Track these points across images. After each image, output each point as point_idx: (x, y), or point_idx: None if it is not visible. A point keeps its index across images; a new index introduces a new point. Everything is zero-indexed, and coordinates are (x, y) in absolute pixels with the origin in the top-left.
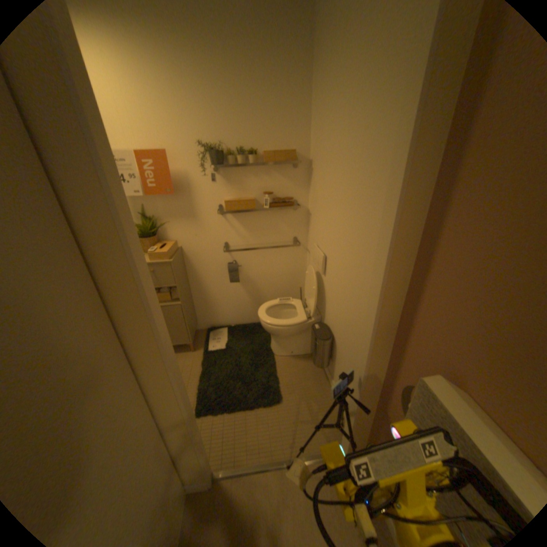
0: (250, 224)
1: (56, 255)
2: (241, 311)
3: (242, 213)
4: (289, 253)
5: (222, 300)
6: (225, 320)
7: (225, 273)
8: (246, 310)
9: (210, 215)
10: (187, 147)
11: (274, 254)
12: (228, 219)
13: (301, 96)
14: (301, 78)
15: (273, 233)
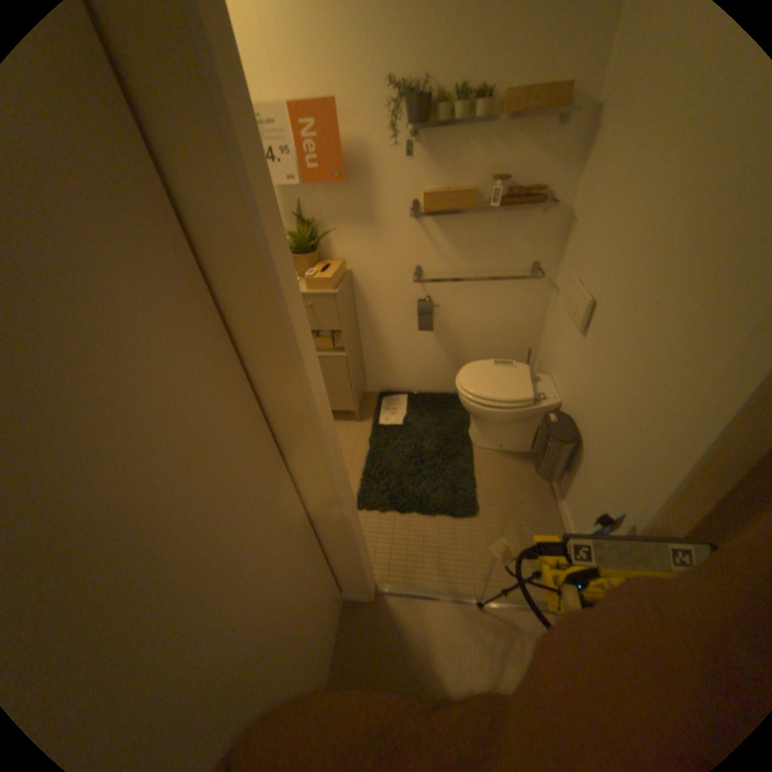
0: (462, 236)
1: (177, 284)
2: (430, 374)
3: (450, 216)
4: (522, 289)
5: (405, 356)
6: (406, 385)
7: (413, 315)
8: (438, 374)
9: (398, 218)
10: (370, 92)
11: (495, 290)
12: (426, 227)
13: None
14: None
15: (500, 254)
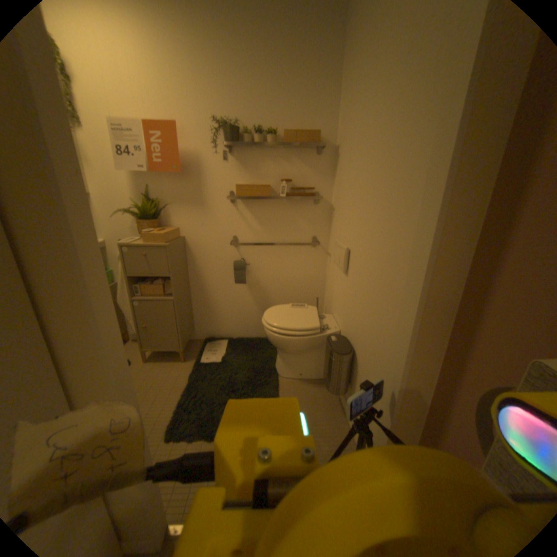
0: (264, 214)
1: None
2: (247, 320)
3: (256, 201)
4: (308, 253)
5: (226, 304)
6: (228, 330)
7: (232, 271)
8: (253, 320)
9: (219, 200)
10: (200, 121)
11: (290, 253)
12: (240, 207)
13: (331, 69)
14: (332, 50)
15: (291, 228)
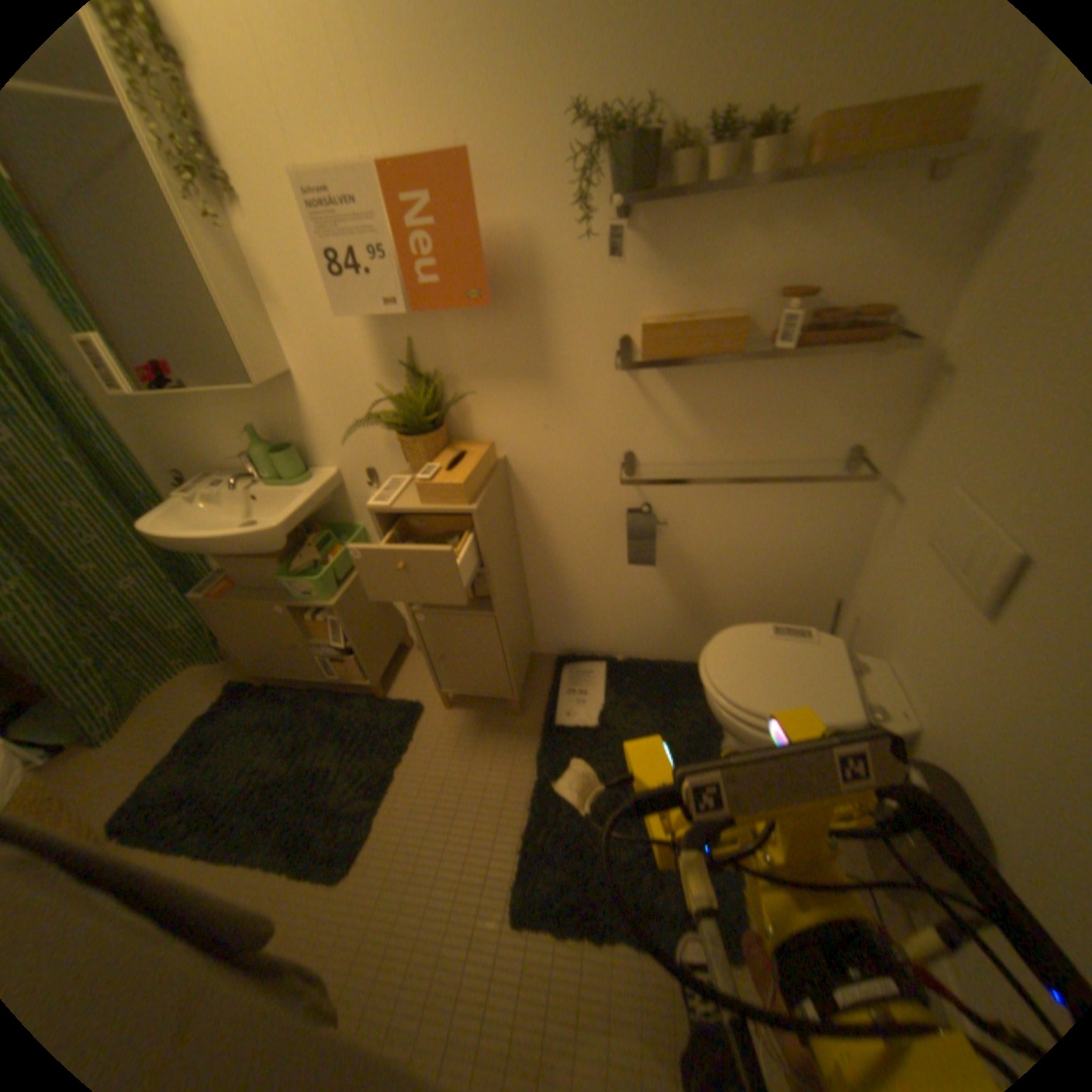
0: (711, 397)
1: None
2: (646, 627)
3: (690, 363)
4: (826, 492)
5: (600, 597)
6: (602, 642)
7: (615, 532)
8: (660, 628)
9: (589, 367)
10: (535, 133)
11: (772, 492)
12: (643, 382)
13: None
14: None
15: (785, 429)
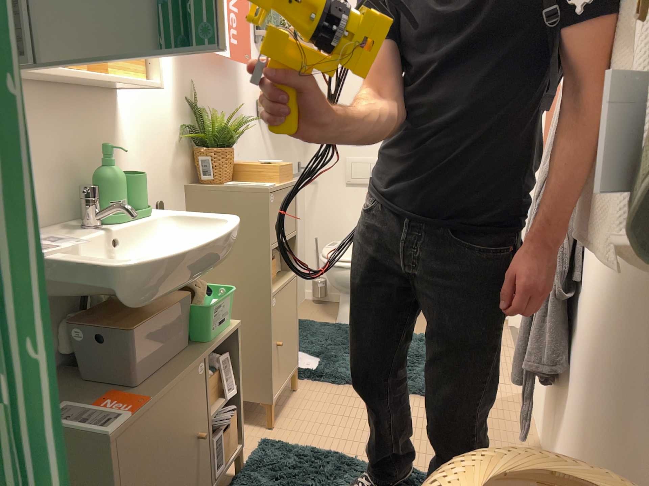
0: (276, 138)
1: None
2: None
3: None
4: None
5: None
6: None
7: None
8: None
9: (250, 117)
10: None
11: None
12: (263, 128)
13: None
14: None
15: (288, 155)
